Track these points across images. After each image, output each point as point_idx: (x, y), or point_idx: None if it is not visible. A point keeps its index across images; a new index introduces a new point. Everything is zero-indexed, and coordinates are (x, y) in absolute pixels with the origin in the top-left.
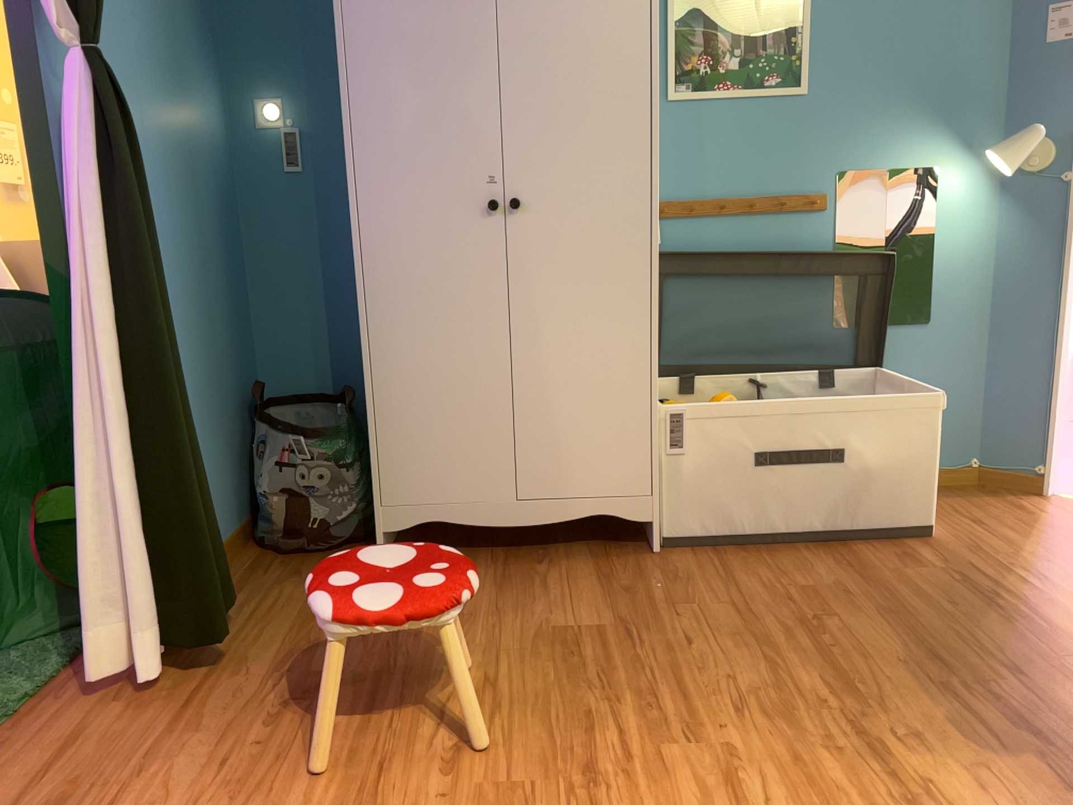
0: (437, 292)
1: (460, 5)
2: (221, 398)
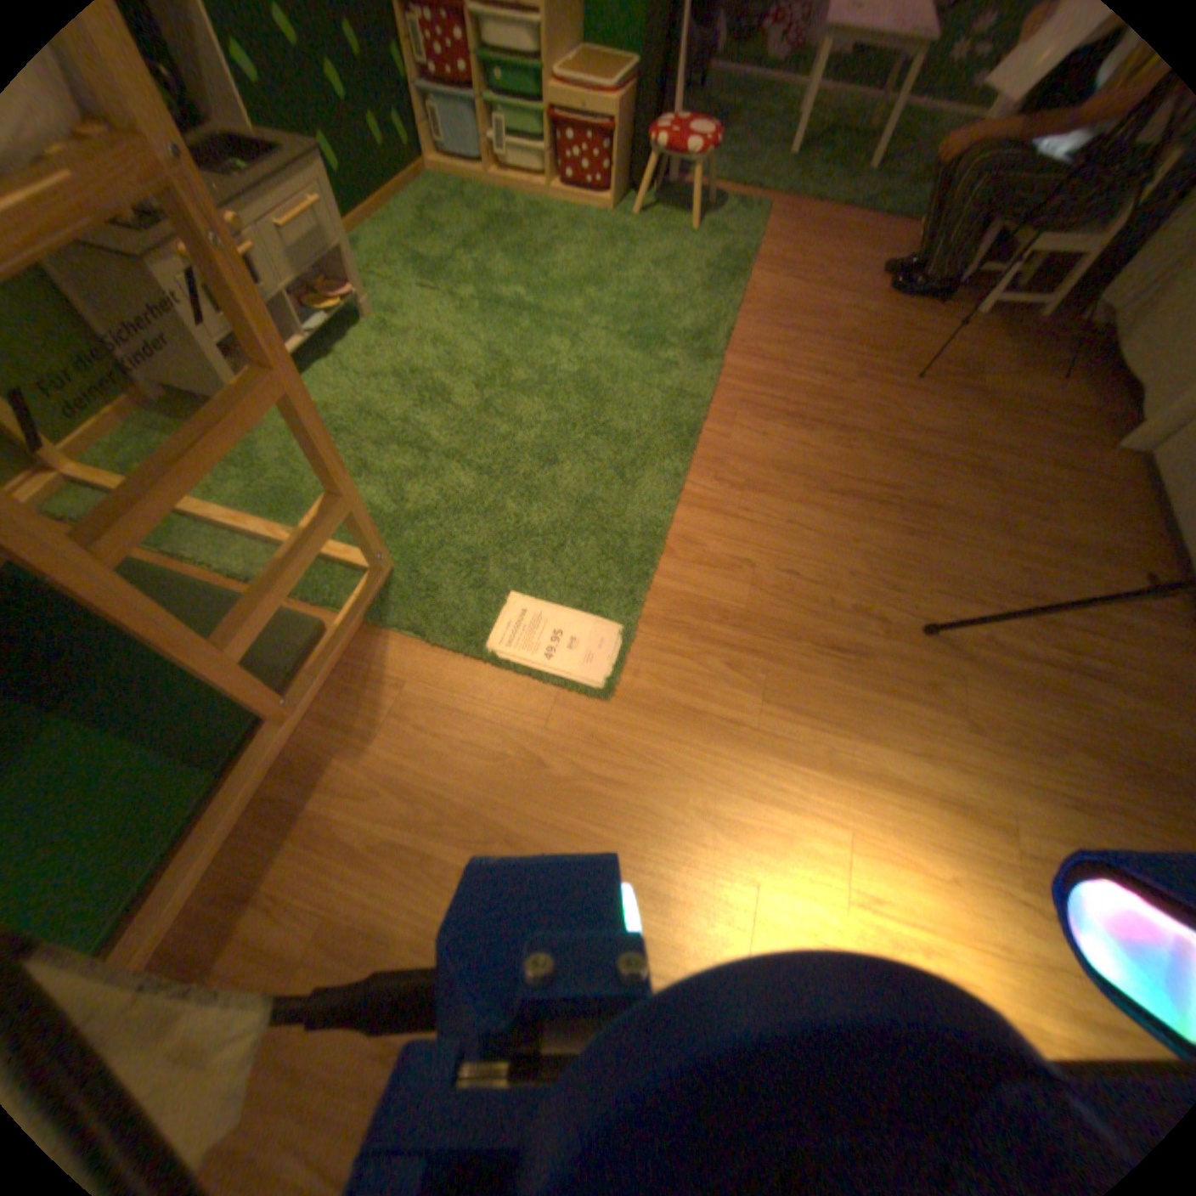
0: None
1: None
2: None
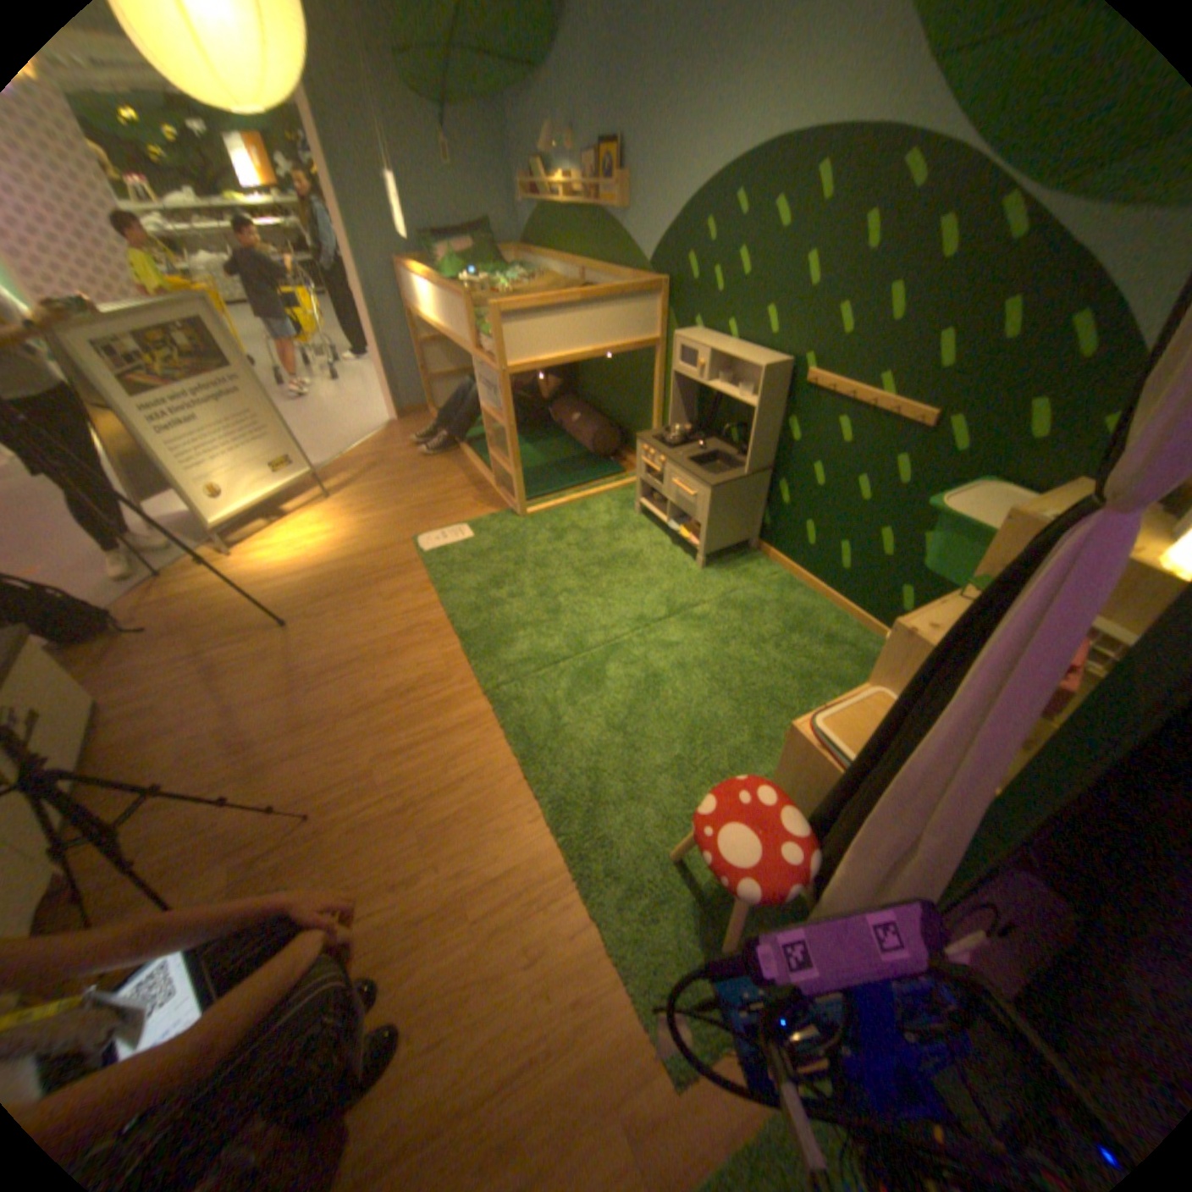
0: None
1: None
2: None
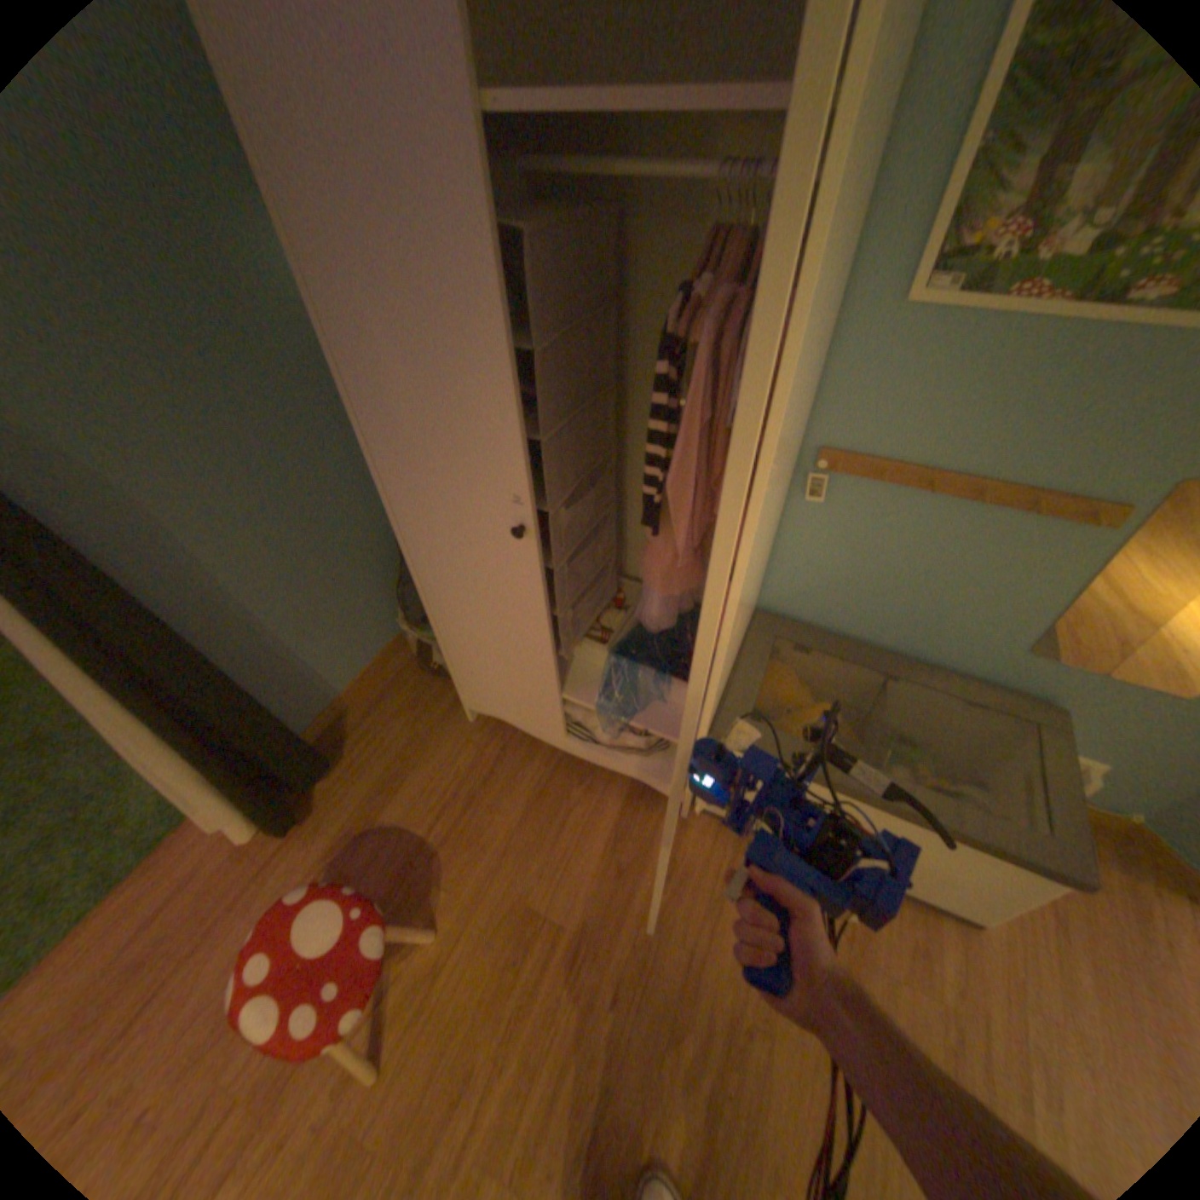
0: (480, 584)
1: (440, 216)
2: (360, 557)
